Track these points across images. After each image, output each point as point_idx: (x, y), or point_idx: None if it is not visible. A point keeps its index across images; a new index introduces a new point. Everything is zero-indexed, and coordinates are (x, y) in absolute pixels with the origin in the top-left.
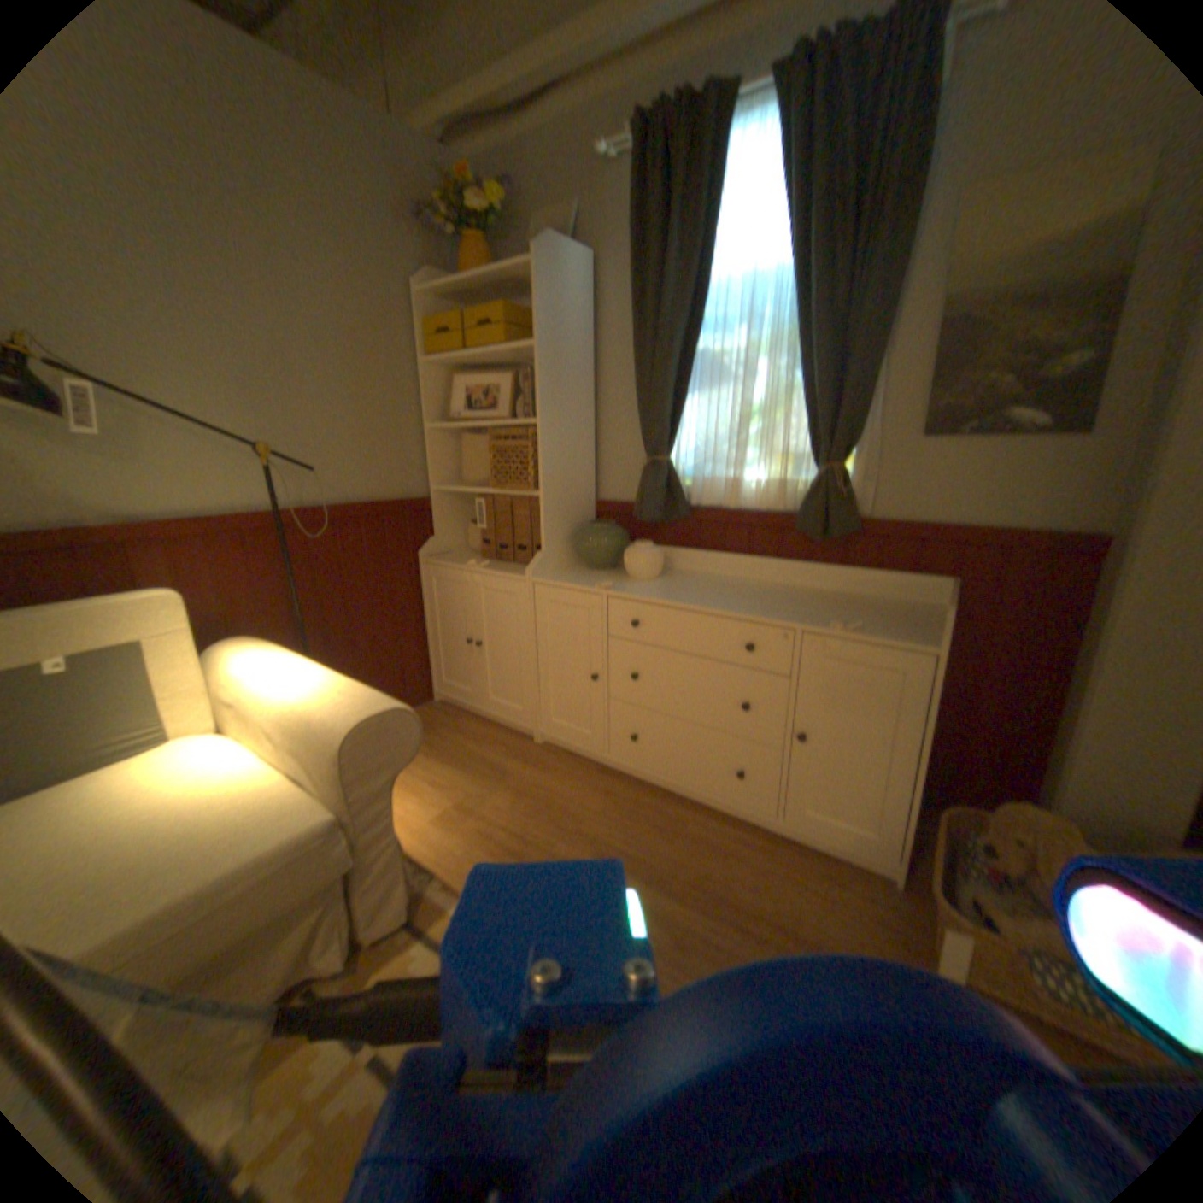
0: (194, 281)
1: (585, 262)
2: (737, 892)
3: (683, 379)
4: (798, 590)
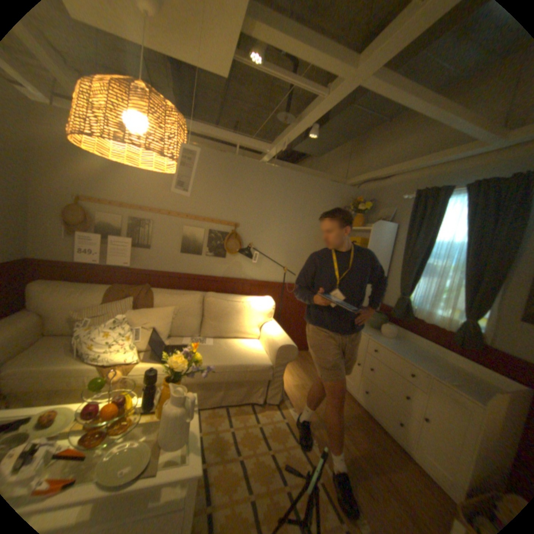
0: (283, 229)
1: (392, 228)
2: (382, 464)
3: (419, 272)
4: (451, 365)
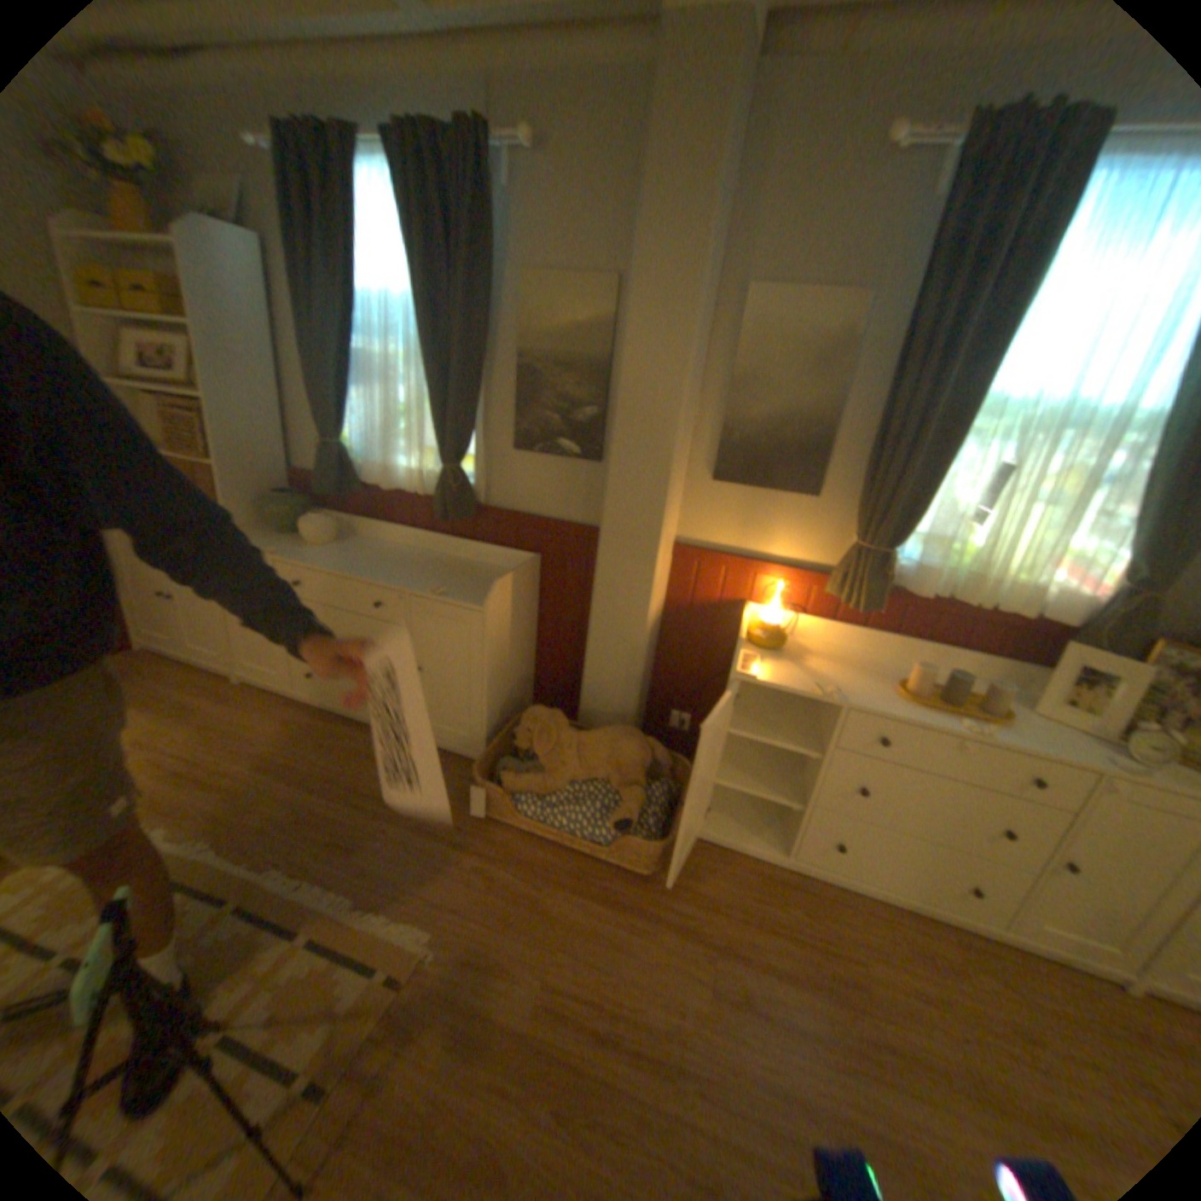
0: None
1: (248, 248)
2: (363, 784)
3: (345, 375)
4: (441, 559)
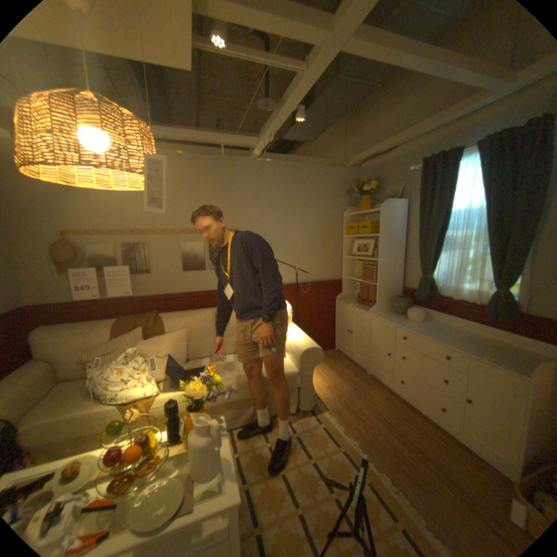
0: (286, 227)
1: (403, 204)
2: (429, 453)
3: (439, 247)
4: (487, 340)
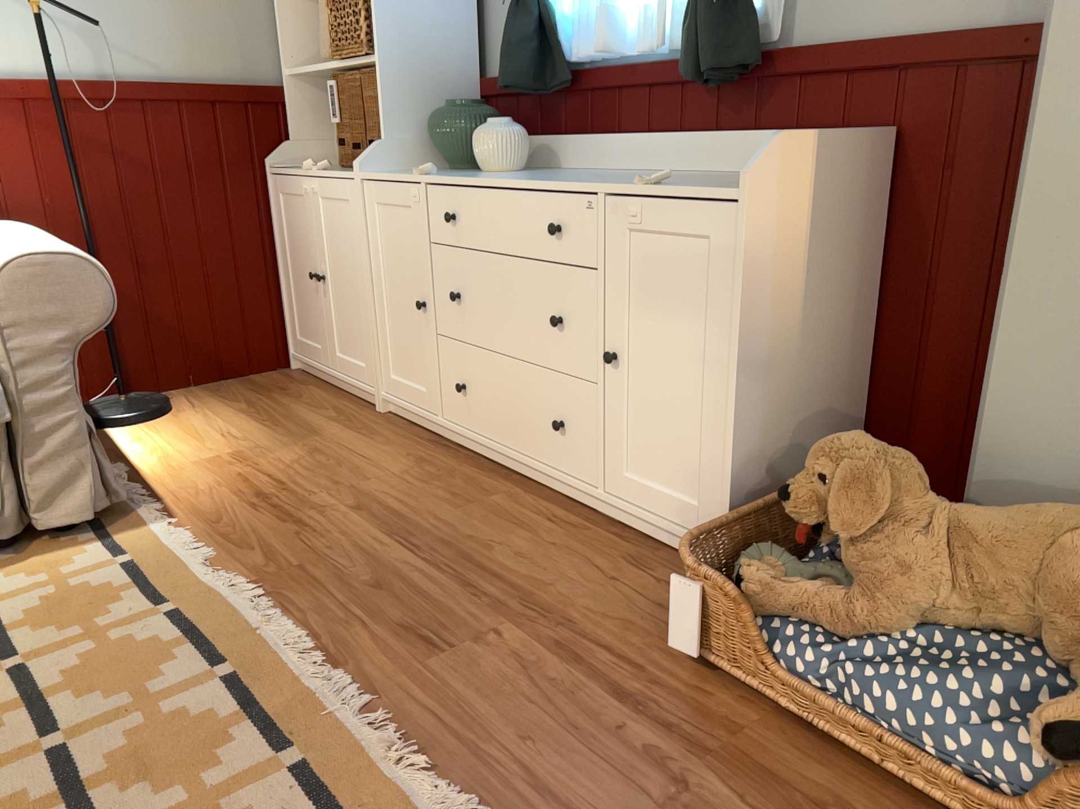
0: None
1: None
2: (494, 555)
3: None
4: (685, 175)
